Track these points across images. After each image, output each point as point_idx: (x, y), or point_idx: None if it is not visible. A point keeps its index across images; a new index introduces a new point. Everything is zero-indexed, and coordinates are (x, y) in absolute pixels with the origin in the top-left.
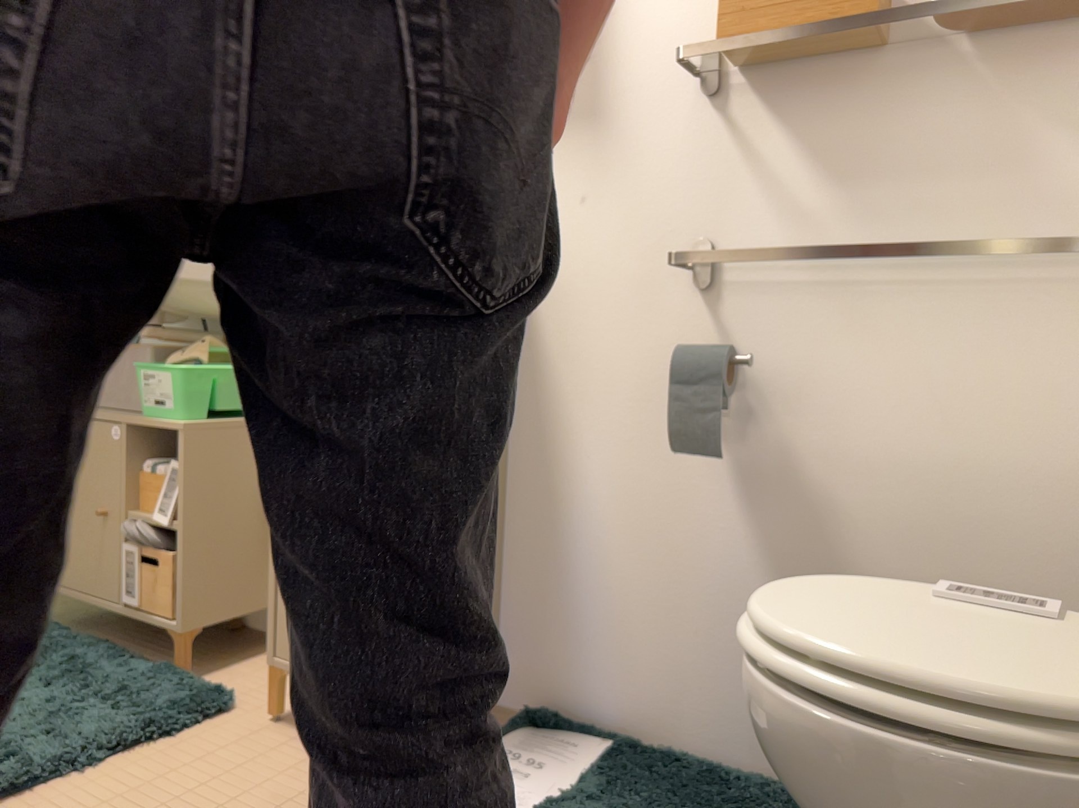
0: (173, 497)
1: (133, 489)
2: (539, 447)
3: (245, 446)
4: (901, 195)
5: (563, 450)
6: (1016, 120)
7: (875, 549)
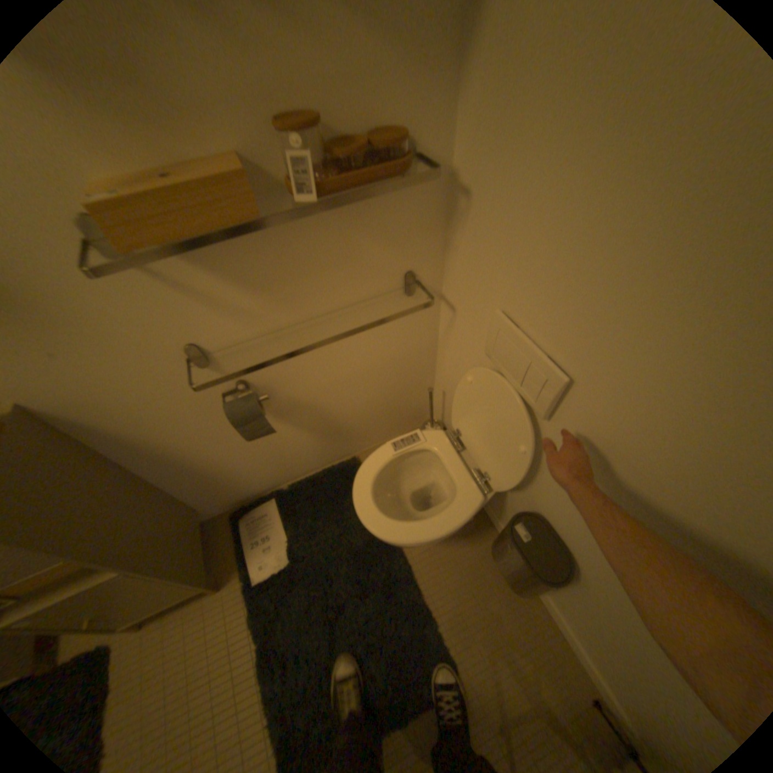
0: None
1: None
2: (153, 460)
3: None
4: (298, 287)
5: (170, 453)
6: (345, 234)
7: (336, 405)
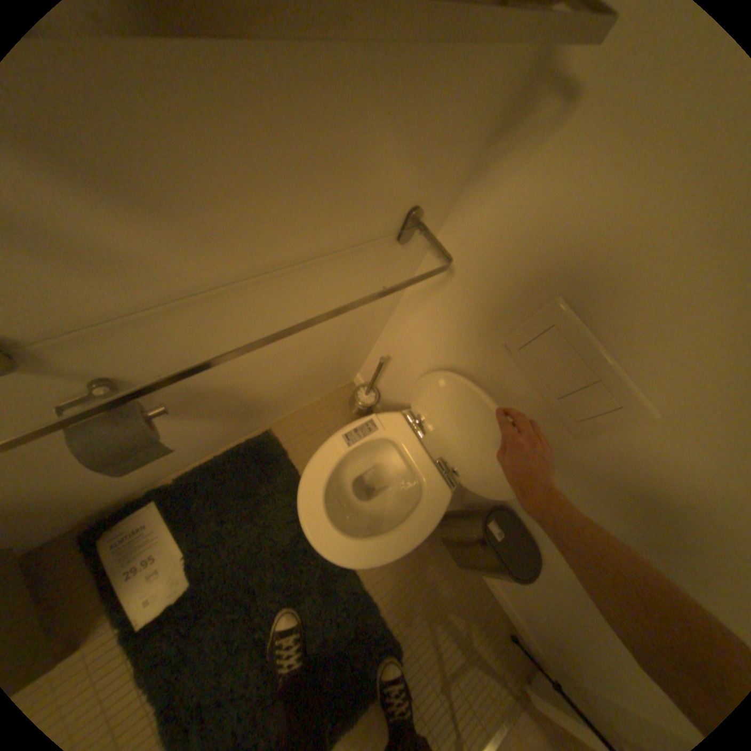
0: None
1: None
2: None
3: None
4: (243, 207)
5: None
6: (360, 108)
7: (258, 383)
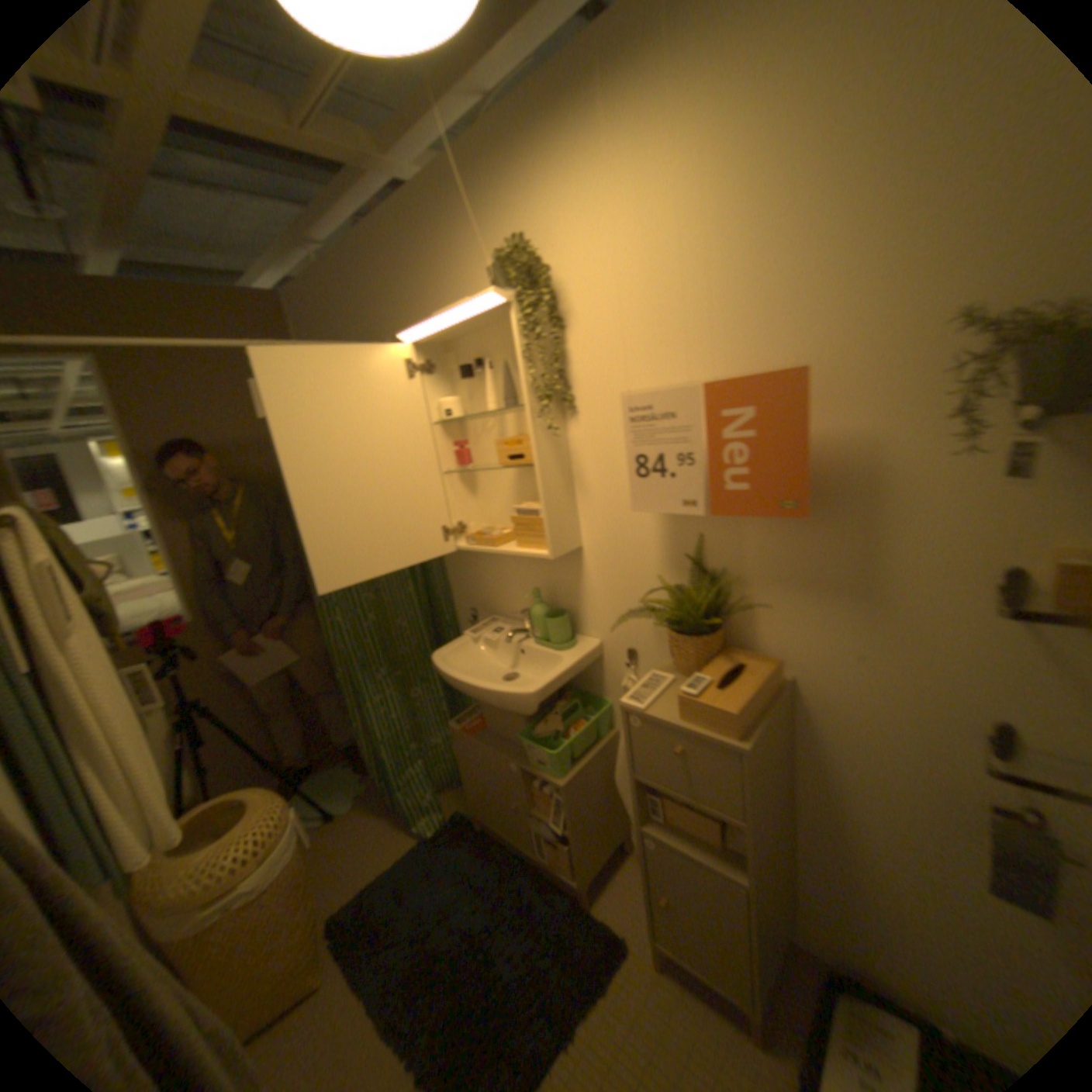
0: (561, 819)
1: (530, 798)
2: (827, 812)
3: (594, 772)
4: None
5: (851, 821)
6: None
7: None
